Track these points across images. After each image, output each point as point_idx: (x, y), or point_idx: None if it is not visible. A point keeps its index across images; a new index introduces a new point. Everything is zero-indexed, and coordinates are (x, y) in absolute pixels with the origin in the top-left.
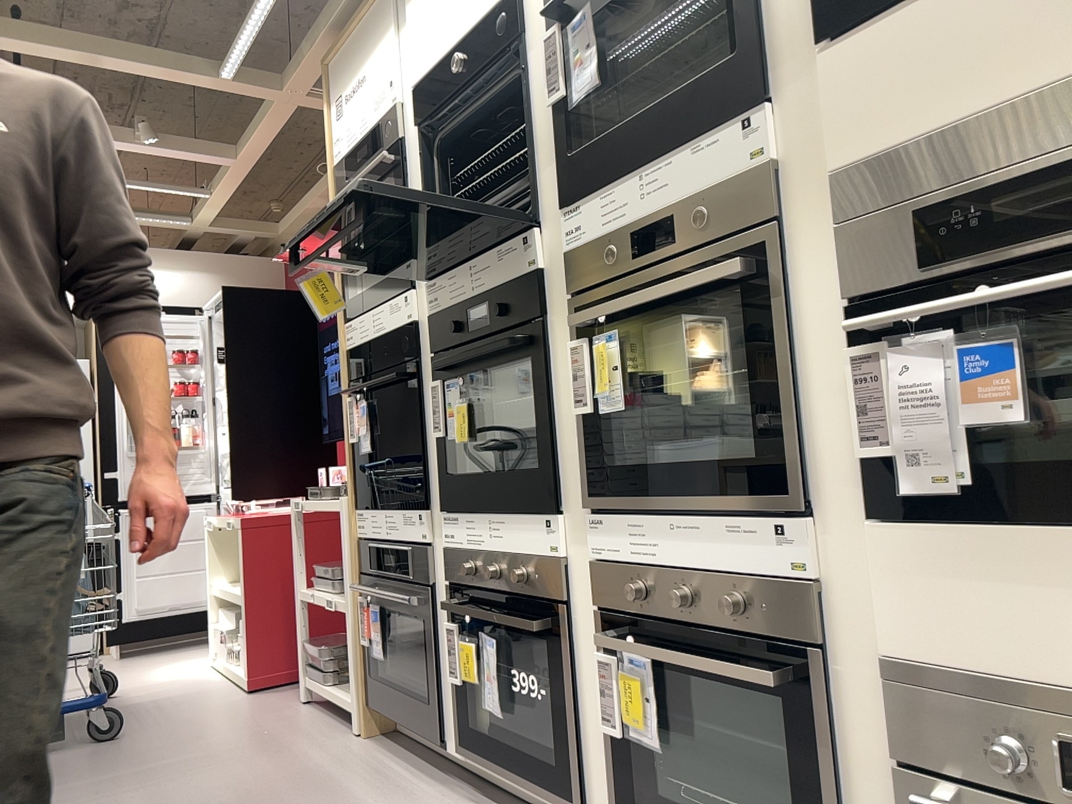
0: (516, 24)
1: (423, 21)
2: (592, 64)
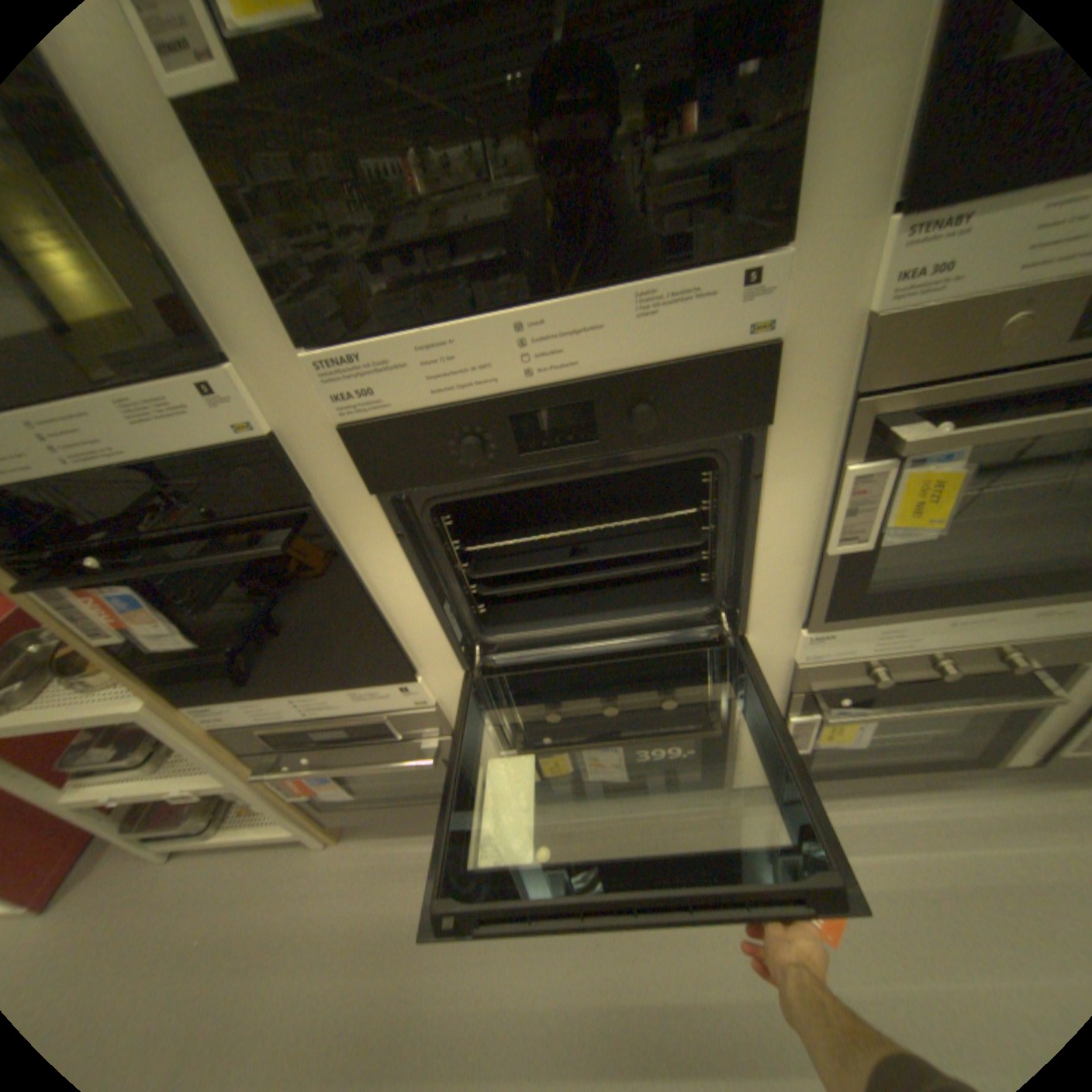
0: None
1: None
2: None
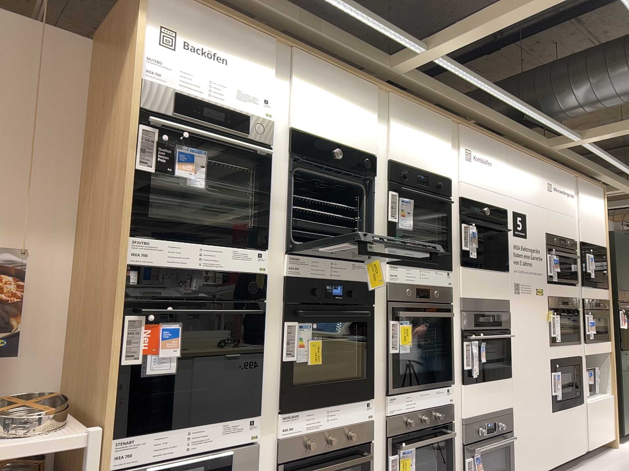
0: (372, 172)
1: (311, 106)
2: (409, 222)
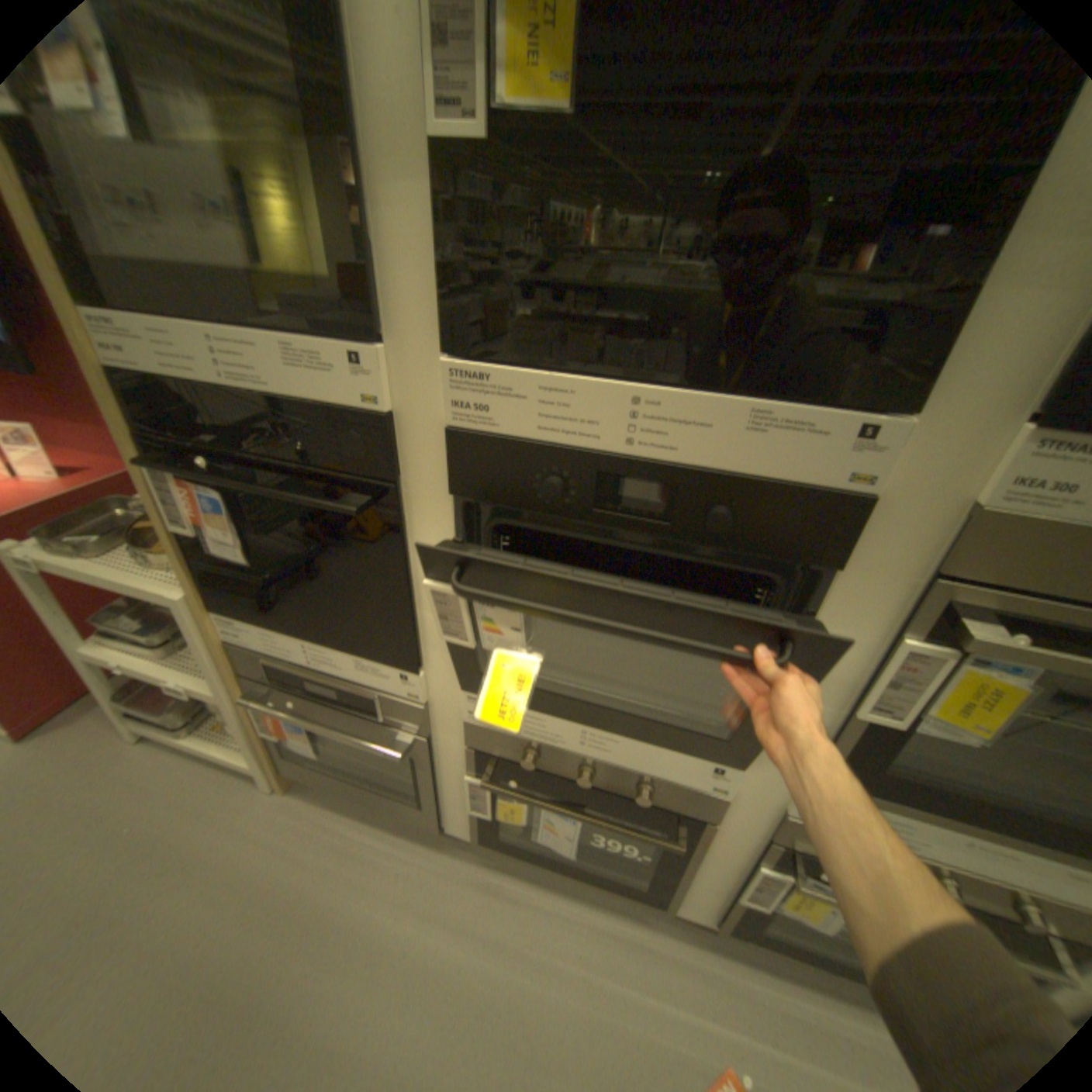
0: None
1: None
2: None
